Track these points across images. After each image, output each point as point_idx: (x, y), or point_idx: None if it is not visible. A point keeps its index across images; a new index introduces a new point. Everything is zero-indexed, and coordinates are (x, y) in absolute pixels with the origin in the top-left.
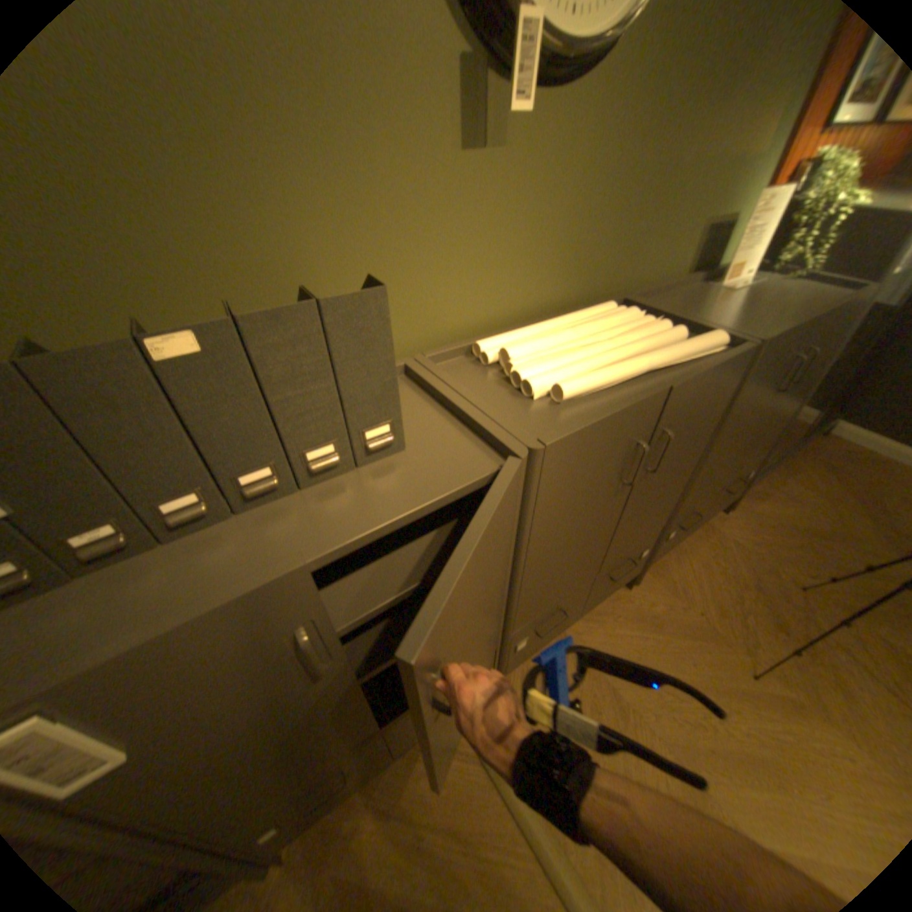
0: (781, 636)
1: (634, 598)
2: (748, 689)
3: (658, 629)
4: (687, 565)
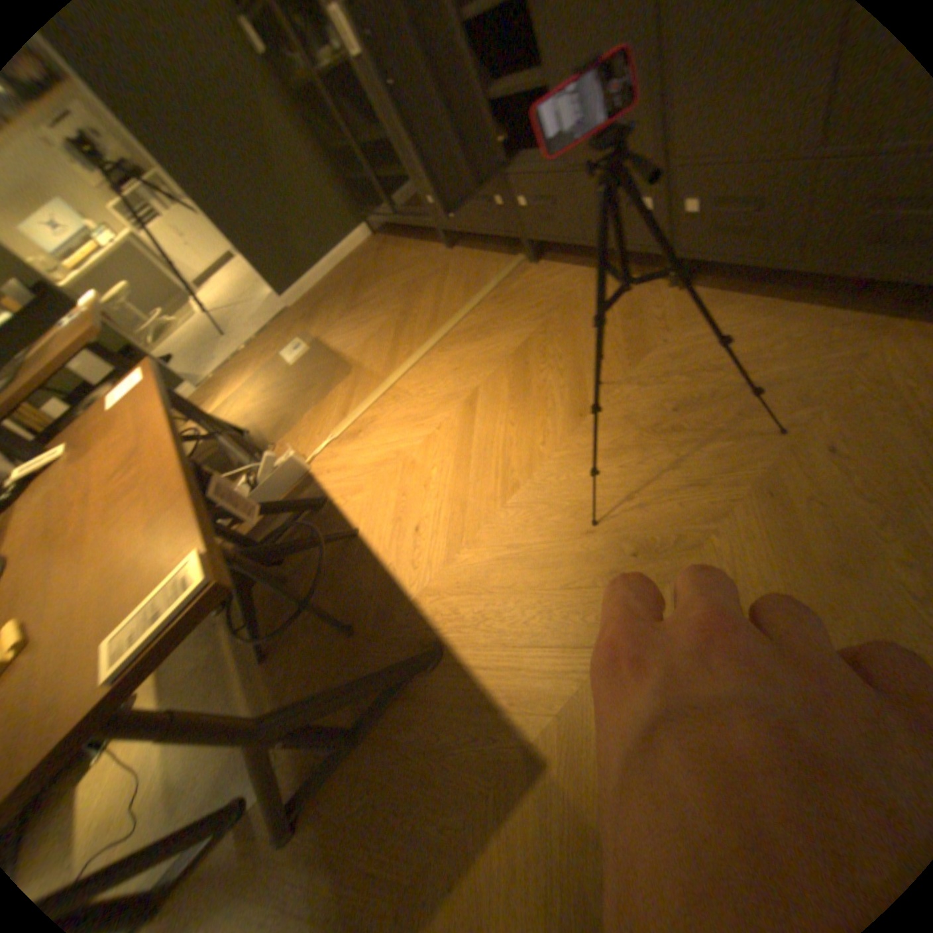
0: (670, 404)
1: (660, 292)
2: (587, 379)
3: (628, 316)
4: (750, 317)
